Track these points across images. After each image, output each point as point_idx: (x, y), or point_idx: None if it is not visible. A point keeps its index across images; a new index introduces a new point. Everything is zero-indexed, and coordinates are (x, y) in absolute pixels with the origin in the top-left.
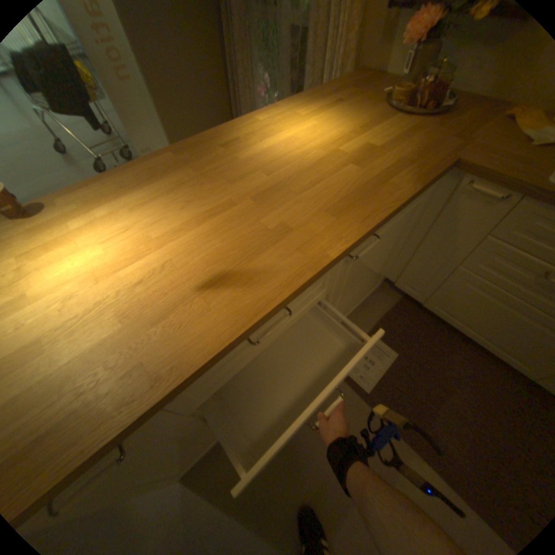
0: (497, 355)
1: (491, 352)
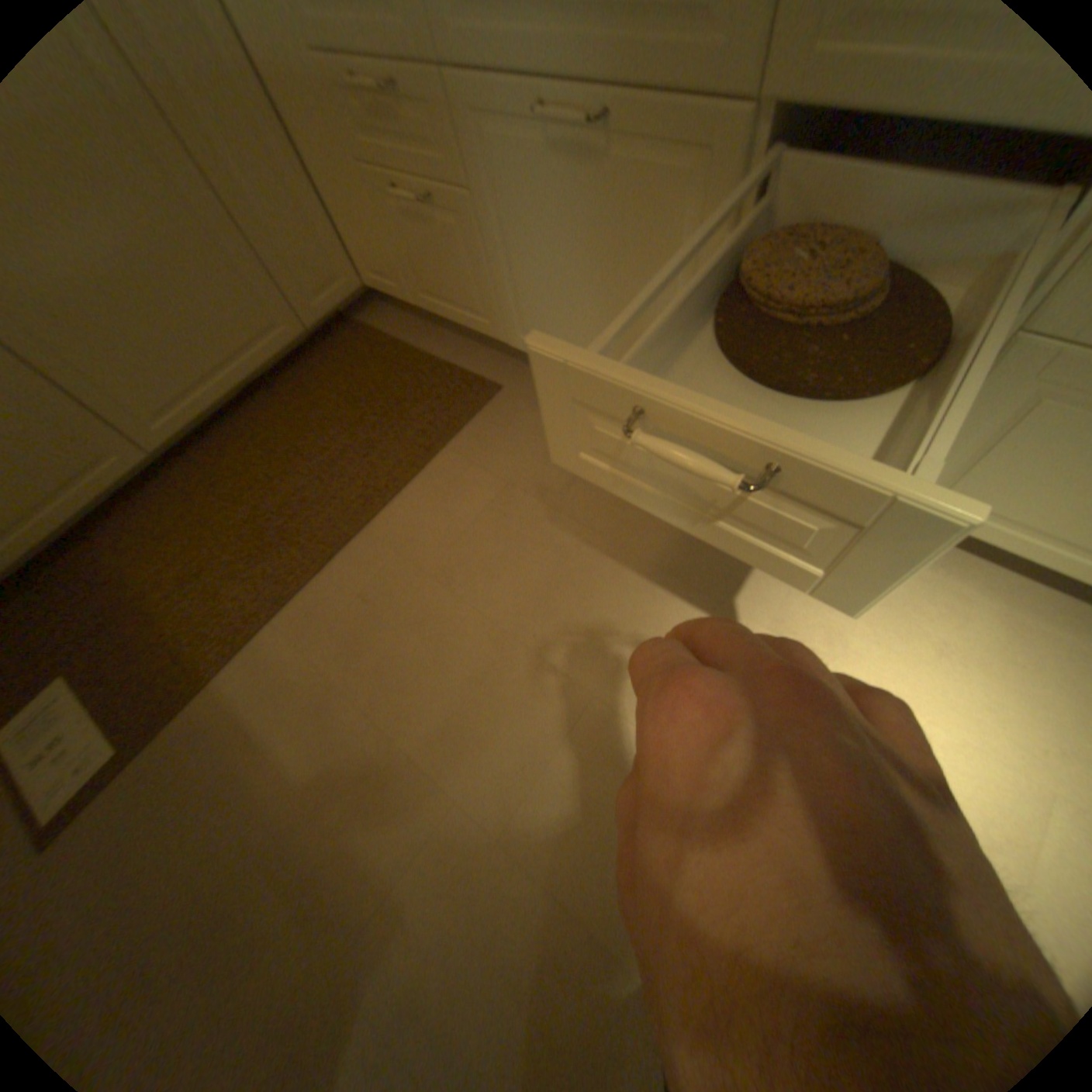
0: (90, 499)
1: (80, 506)
